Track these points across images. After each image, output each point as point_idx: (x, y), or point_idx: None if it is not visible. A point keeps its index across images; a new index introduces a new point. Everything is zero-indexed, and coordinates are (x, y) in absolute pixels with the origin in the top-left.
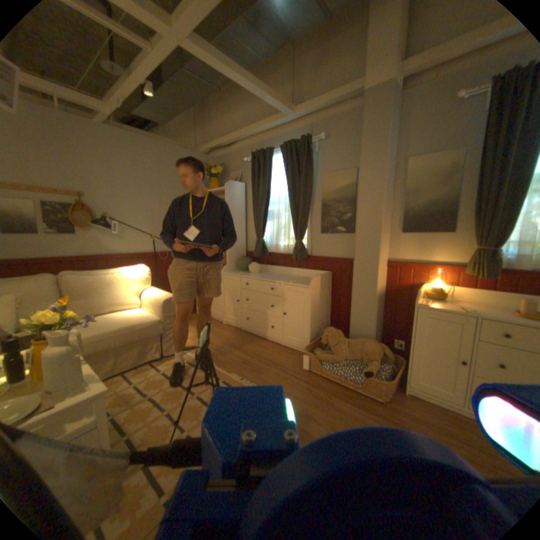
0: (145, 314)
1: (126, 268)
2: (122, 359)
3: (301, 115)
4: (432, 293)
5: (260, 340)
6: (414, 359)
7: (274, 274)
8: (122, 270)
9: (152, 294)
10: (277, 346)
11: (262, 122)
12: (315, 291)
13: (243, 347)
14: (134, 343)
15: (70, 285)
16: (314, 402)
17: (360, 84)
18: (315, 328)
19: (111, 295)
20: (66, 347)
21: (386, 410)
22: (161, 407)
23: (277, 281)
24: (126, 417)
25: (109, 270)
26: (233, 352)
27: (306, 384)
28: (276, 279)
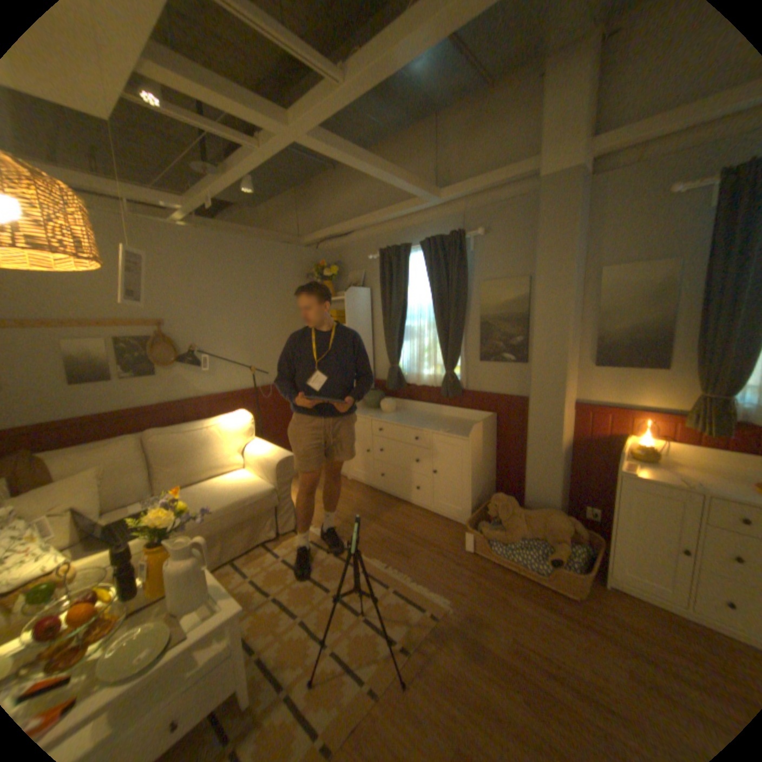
0: (253, 480)
1: (223, 418)
2: (231, 545)
3: (448, 201)
4: (639, 454)
5: (402, 505)
6: (615, 538)
7: (416, 413)
8: (219, 422)
9: (260, 453)
10: (426, 514)
11: (392, 208)
12: (477, 444)
13: (380, 516)
14: (244, 522)
15: (158, 449)
16: (486, 600)
17: (532, 167)
18: (476, 492)
19: (208, 457)
20: (191, 561)
21: (582, 611)
22: (291, 612)
23: (422, 428)
24: (249, 628)
25: (202, 423)
26: (368, 525)
27: (472, 573)
28: (421, 425)
